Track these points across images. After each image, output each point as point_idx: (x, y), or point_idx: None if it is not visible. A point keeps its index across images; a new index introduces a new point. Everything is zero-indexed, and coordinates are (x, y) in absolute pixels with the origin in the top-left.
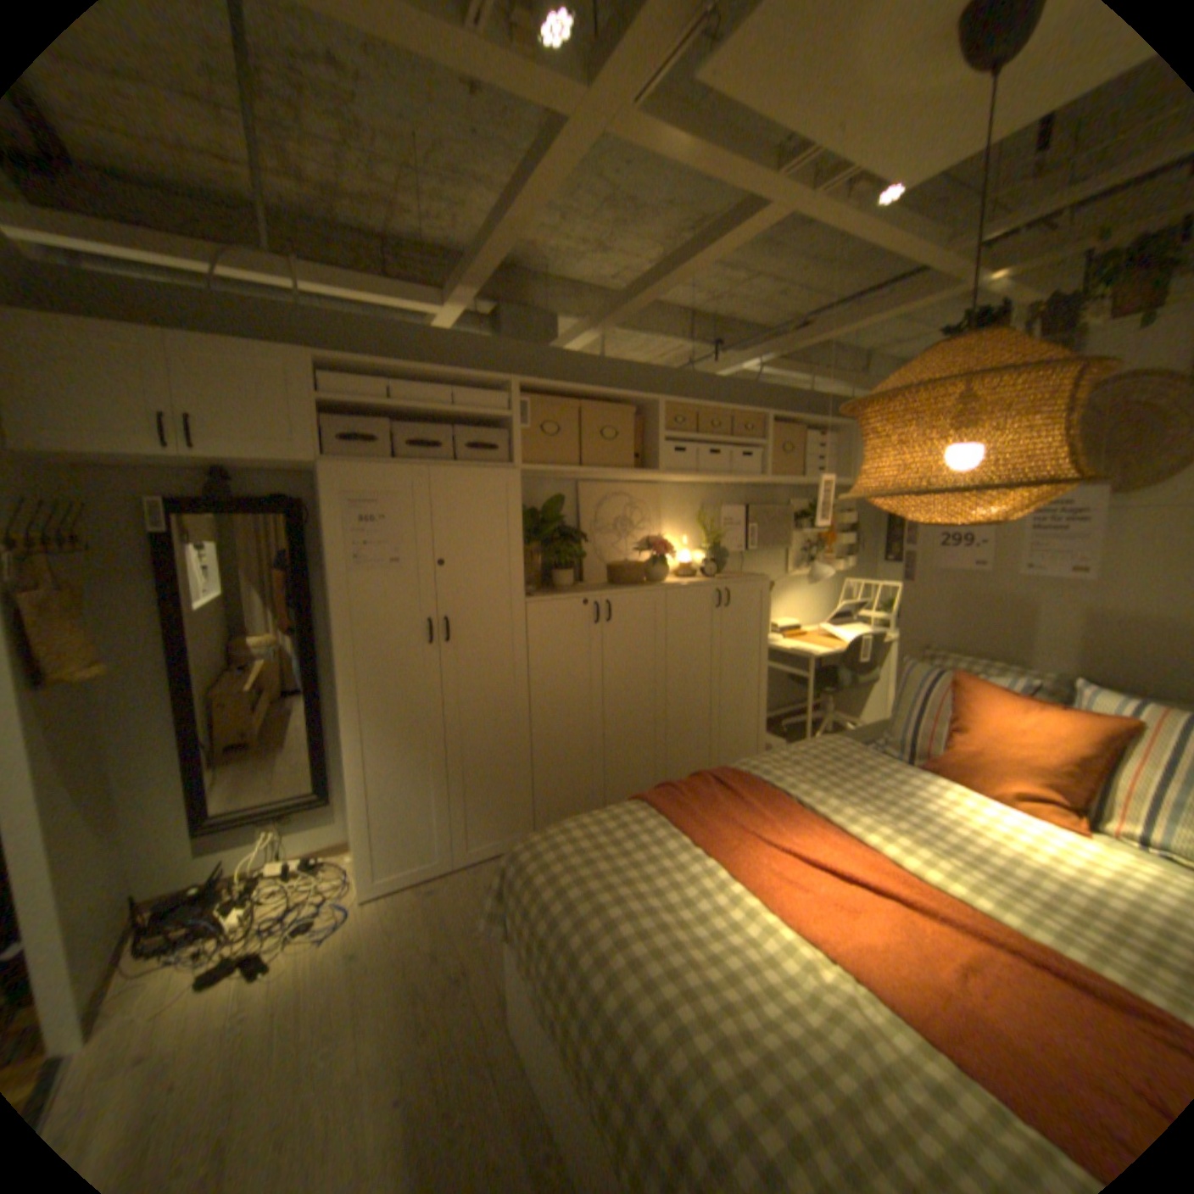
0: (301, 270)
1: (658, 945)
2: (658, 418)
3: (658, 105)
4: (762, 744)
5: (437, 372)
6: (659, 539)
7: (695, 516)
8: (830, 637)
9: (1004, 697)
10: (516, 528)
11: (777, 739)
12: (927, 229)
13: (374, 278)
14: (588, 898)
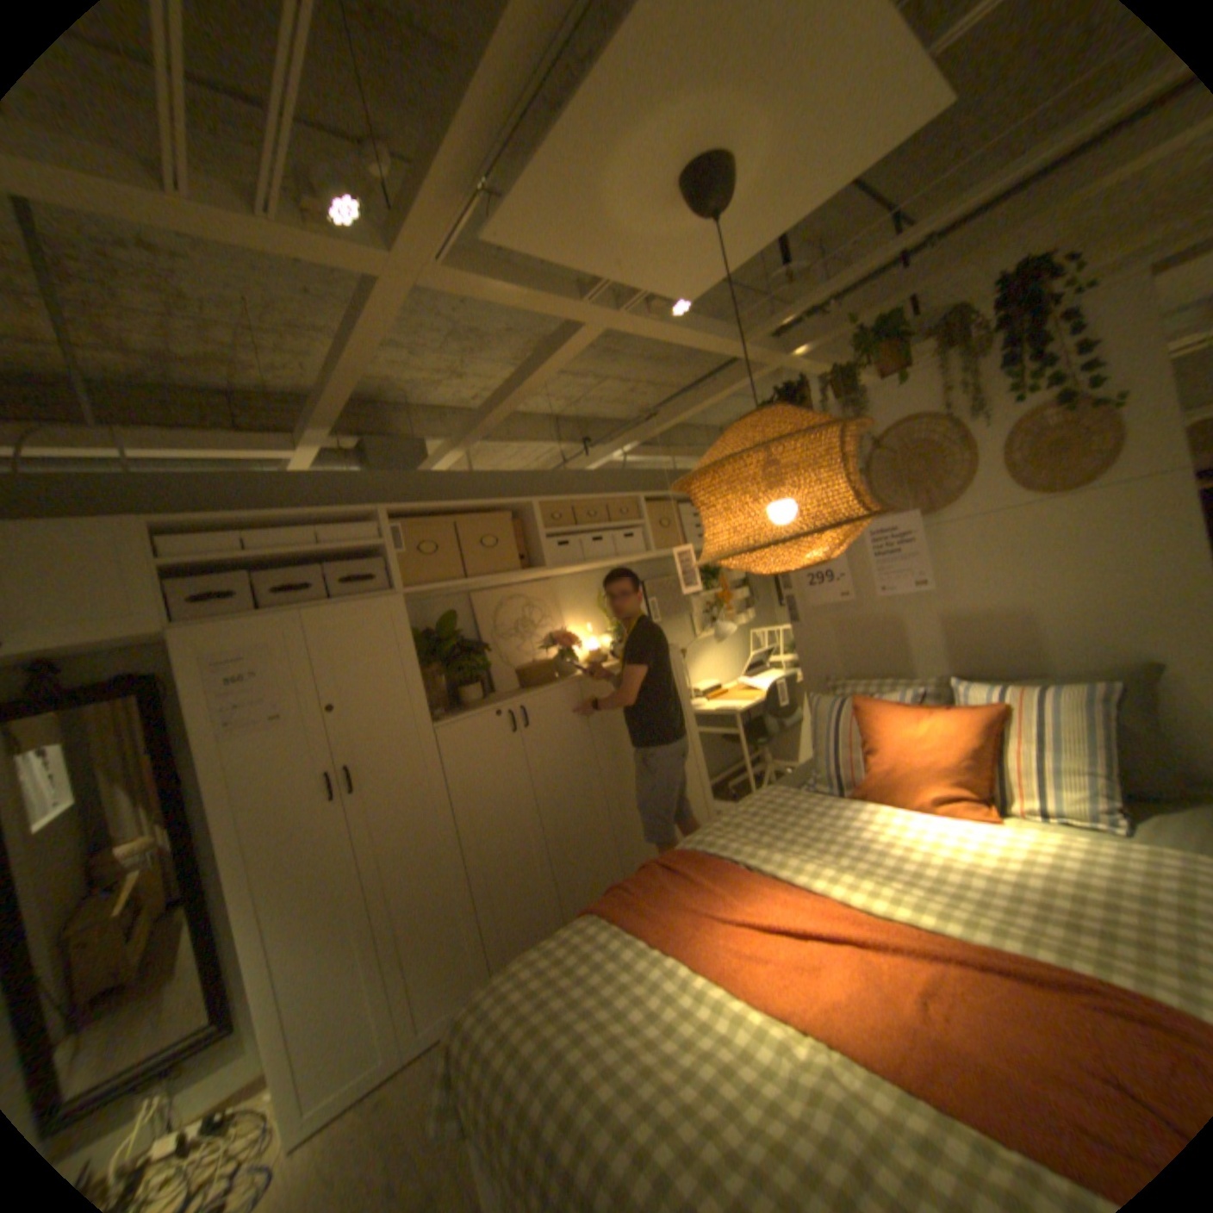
0: (127, 437)
1: (624, 1079)
2: (534, 518)
3: (458, 259)
4: (712, 812)
5: (294, 513)
6: (562, 631)
7: (594, 602)
8: (748, 688)
9: (896, 710)
10: (408, 653)
11: (727, 803)
12: (722, 329)
13: (214, 433)
14: (542, 1048)
